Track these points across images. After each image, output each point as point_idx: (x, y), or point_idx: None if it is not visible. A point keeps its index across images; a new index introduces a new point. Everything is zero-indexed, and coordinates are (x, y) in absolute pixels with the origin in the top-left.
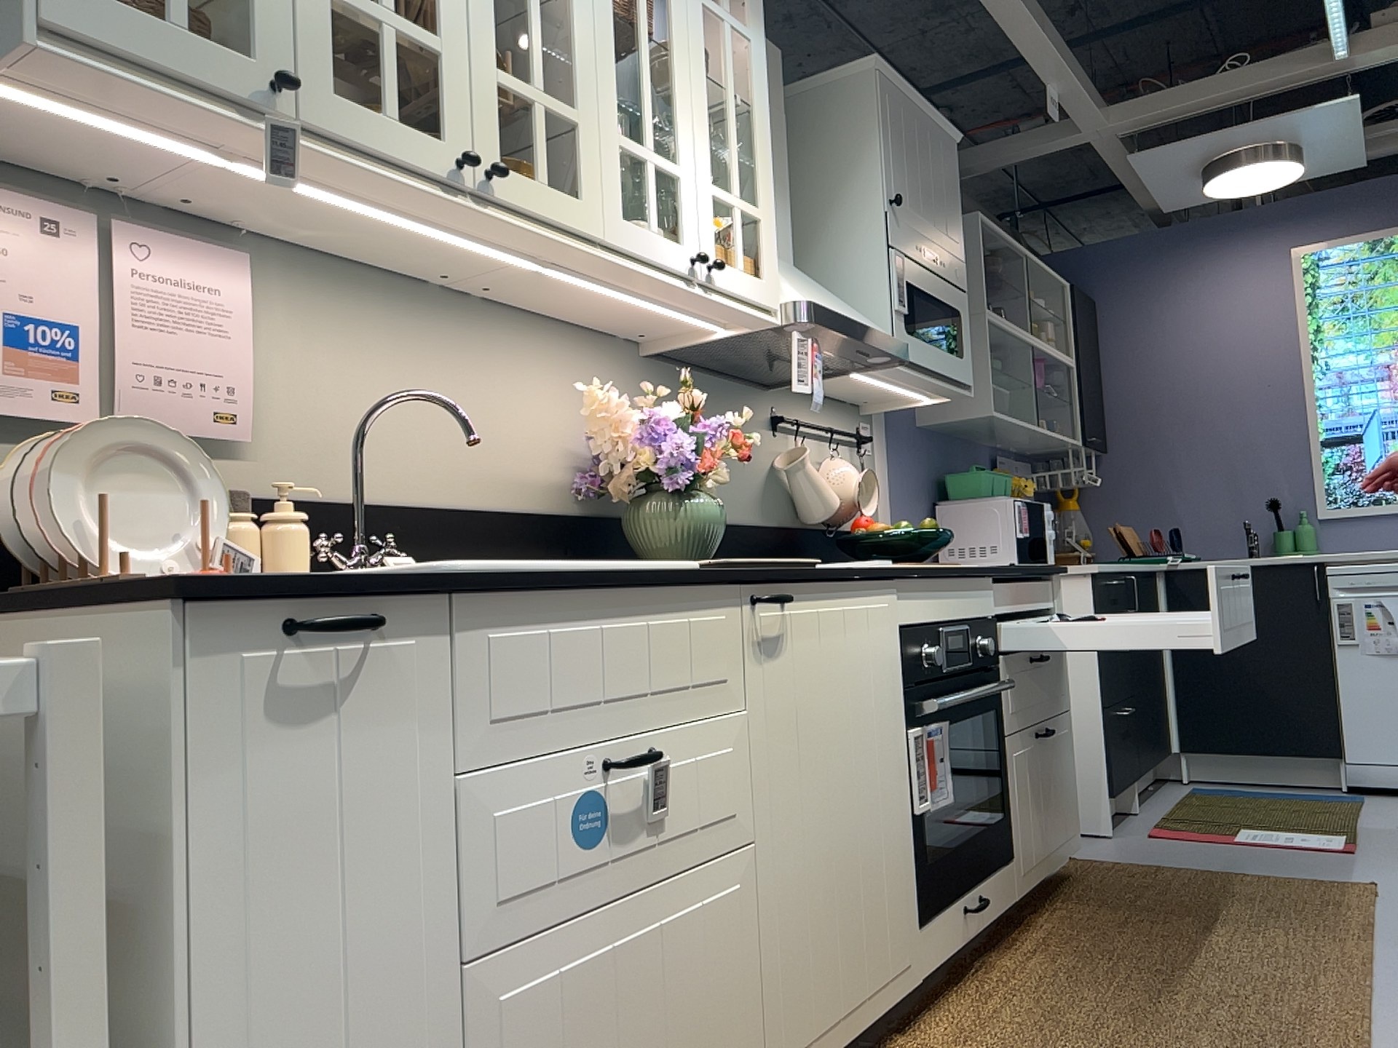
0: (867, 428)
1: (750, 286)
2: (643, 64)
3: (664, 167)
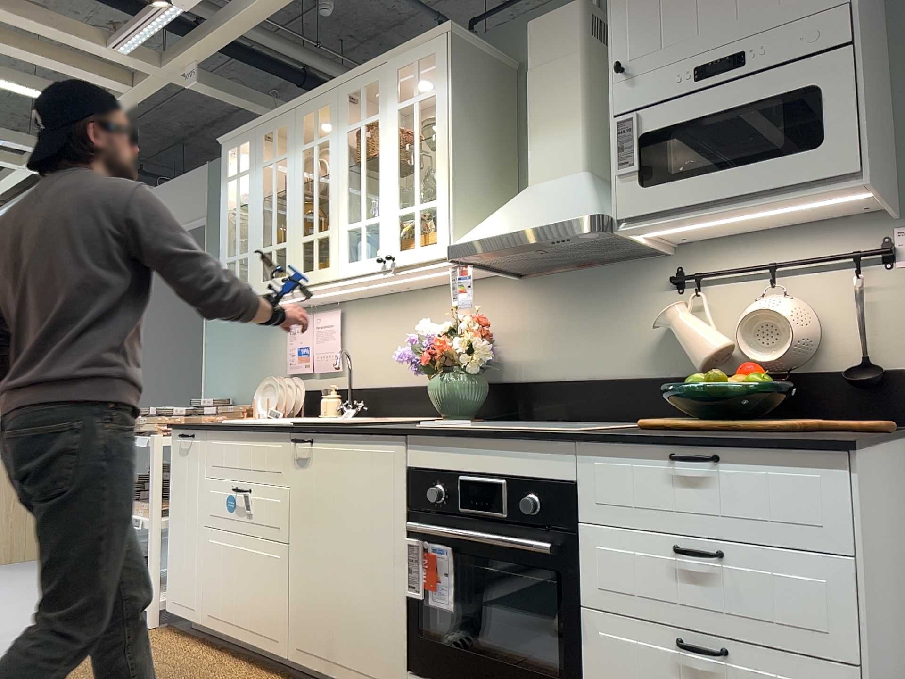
0: (902, 234)
1: (422, 253)
2: (361, 179)
3: (369, 223)
